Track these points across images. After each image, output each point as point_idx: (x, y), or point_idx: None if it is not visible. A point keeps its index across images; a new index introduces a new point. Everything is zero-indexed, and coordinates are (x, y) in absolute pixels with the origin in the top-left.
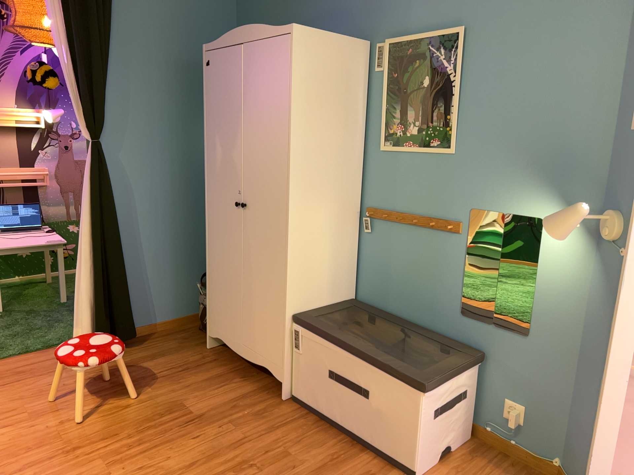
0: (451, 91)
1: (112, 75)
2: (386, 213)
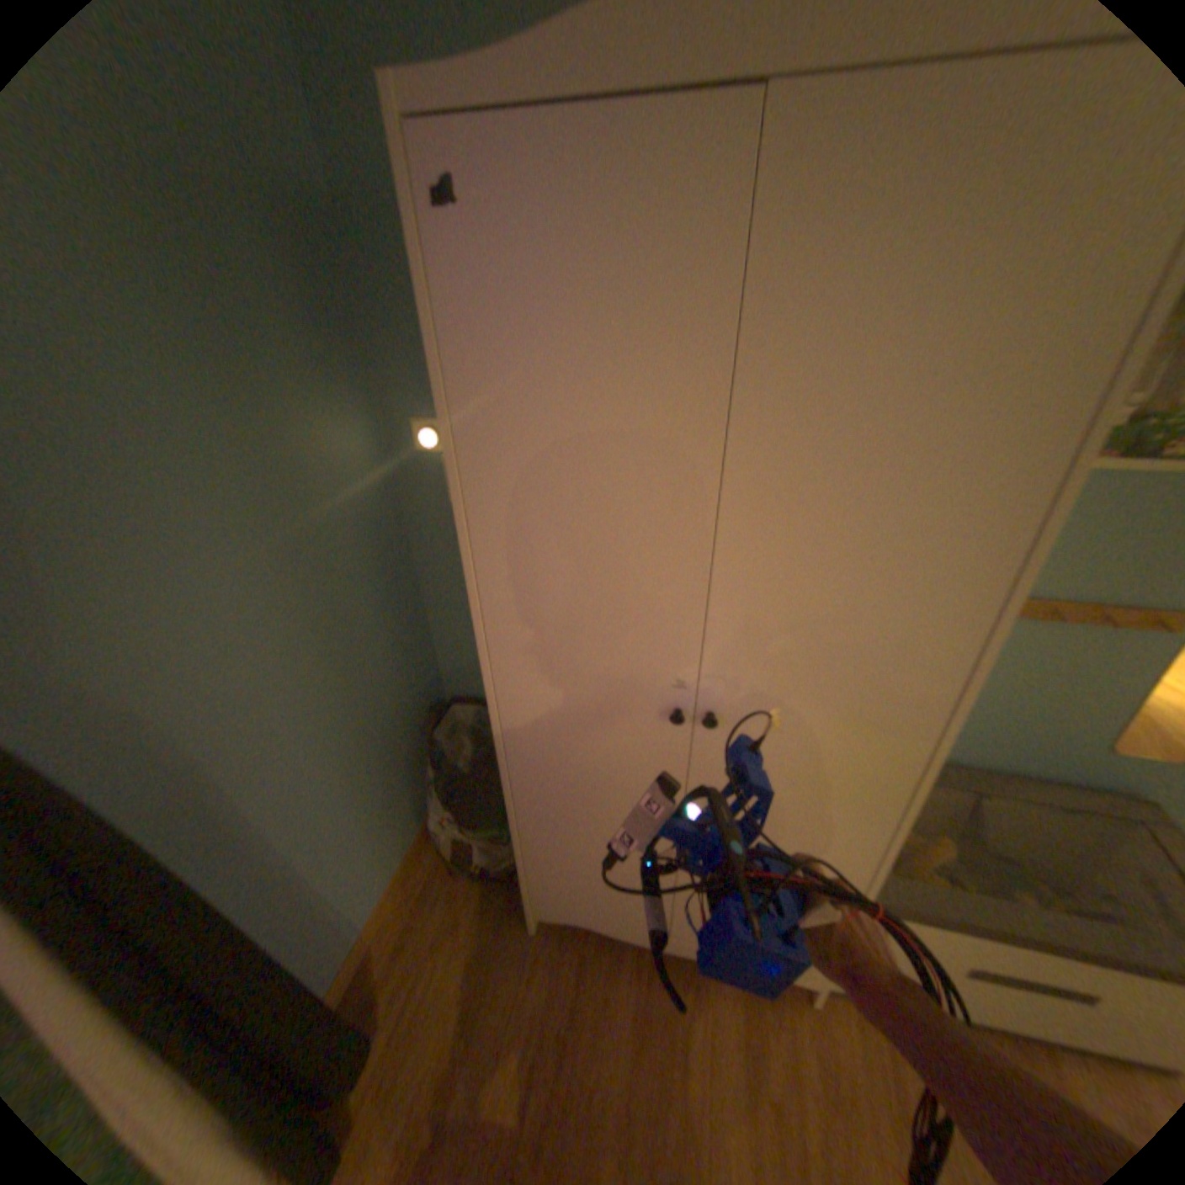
0: None
1: None
2: None
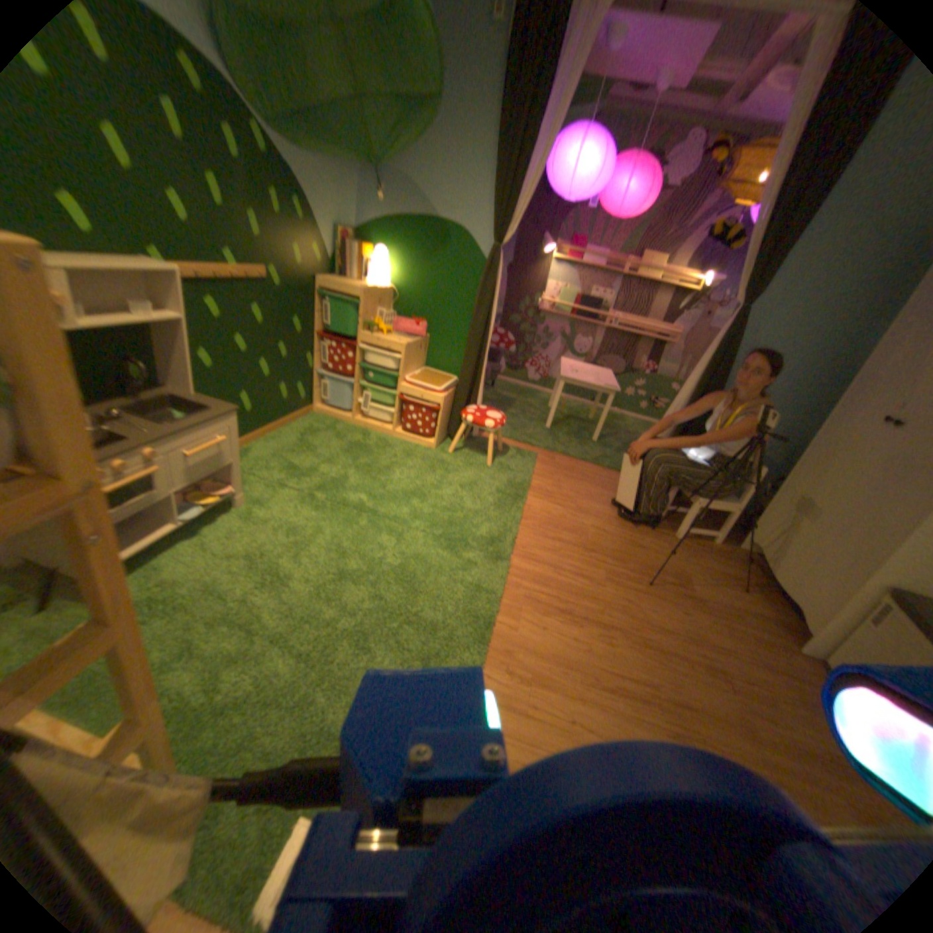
0: None
1: (800, 239)
2: None
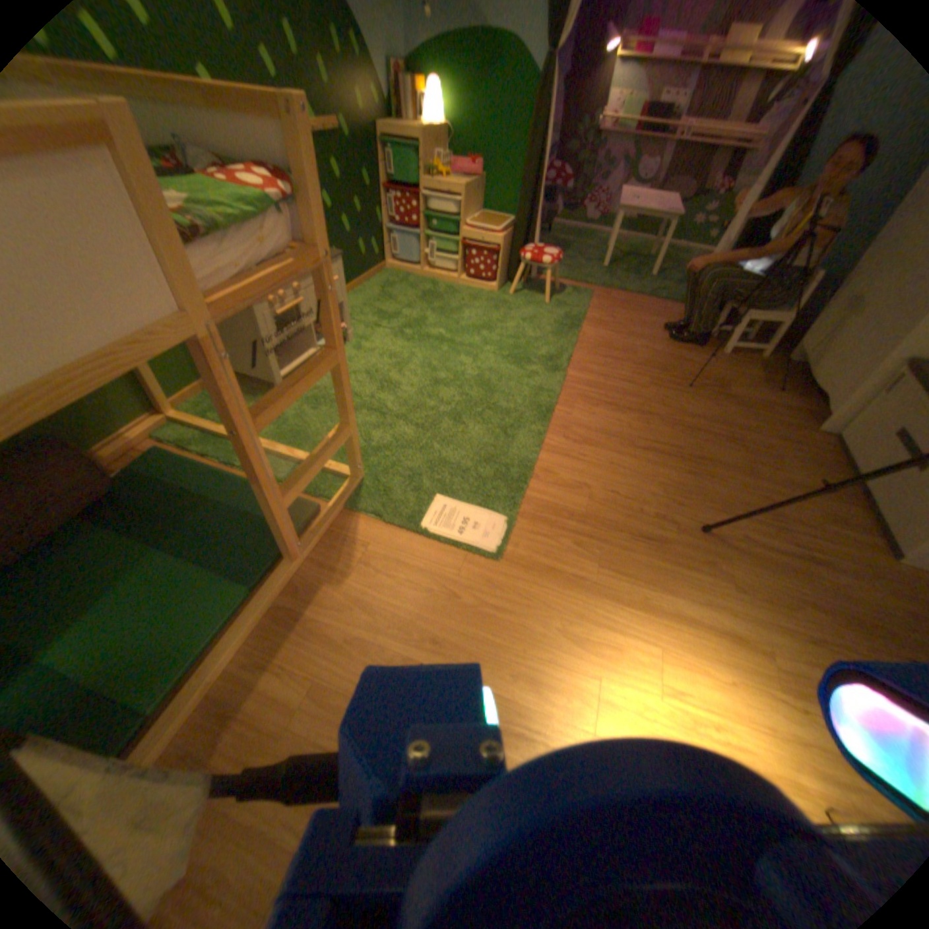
0: None
1: None
2: None
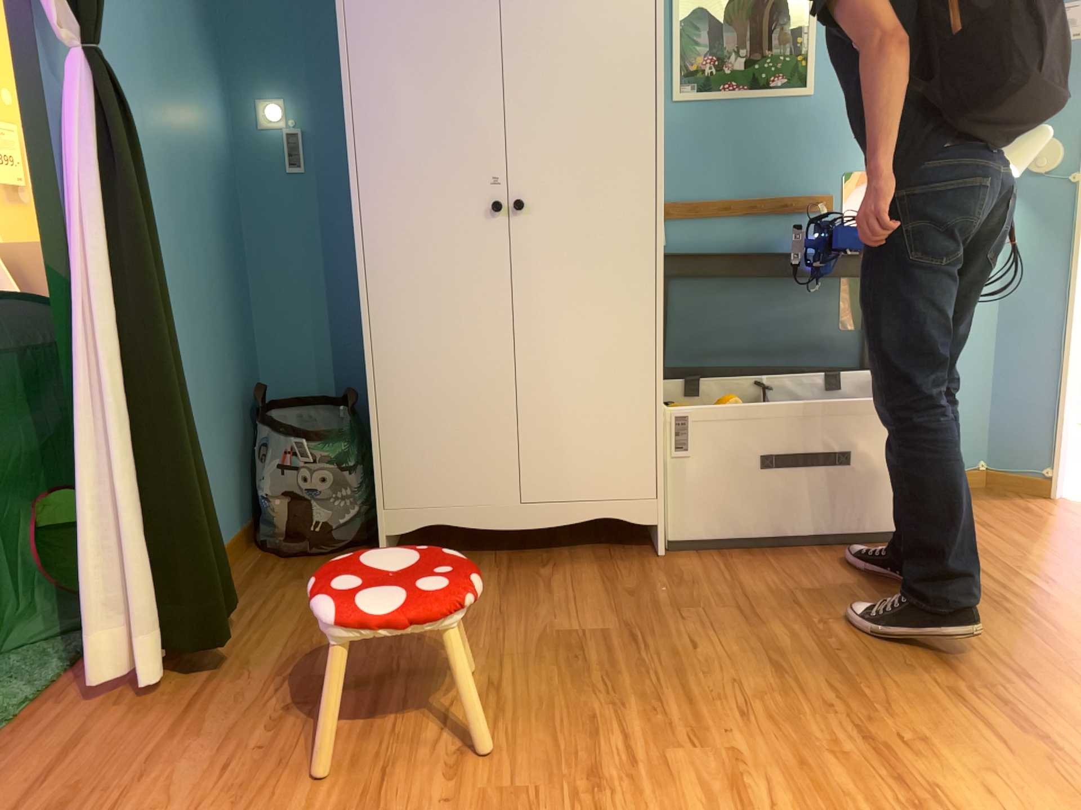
0: (801, 0)
1: None
2: (696, 207)
